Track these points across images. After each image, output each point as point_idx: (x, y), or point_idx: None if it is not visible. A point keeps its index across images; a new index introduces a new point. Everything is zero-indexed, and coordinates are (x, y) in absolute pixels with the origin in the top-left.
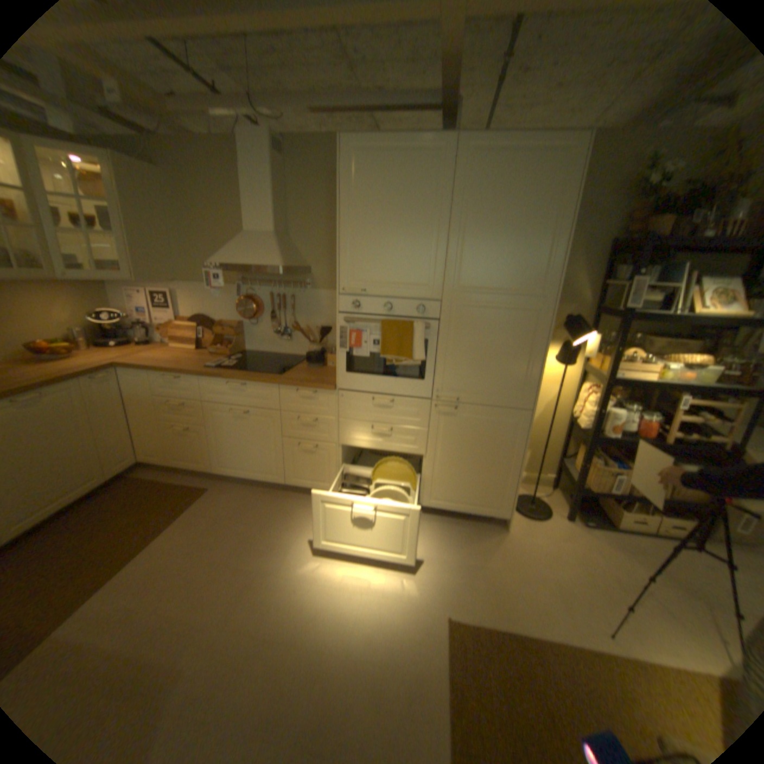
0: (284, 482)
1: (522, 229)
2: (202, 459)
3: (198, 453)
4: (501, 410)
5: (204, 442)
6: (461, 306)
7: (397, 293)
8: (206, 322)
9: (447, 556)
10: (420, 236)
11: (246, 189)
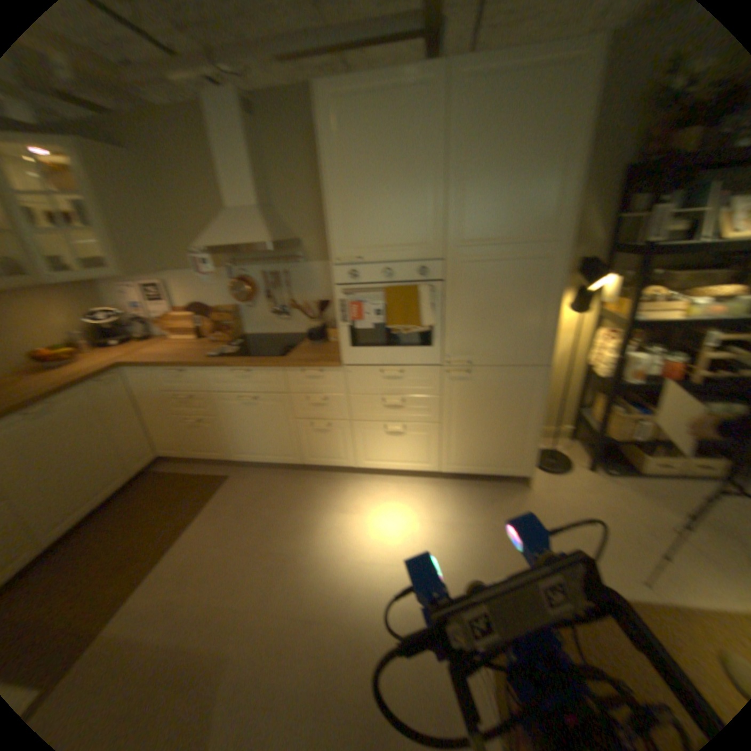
0: (299, 461)
1: (527, 164)
2: (215, 447)
3: (210, 442)
4: (514, 368)
5: (214, 431)
6: (464, 261)
7: (394, 255)
8: (197, 308)
9: (470, 519)
10: (412, 188)
11: (215, 158)
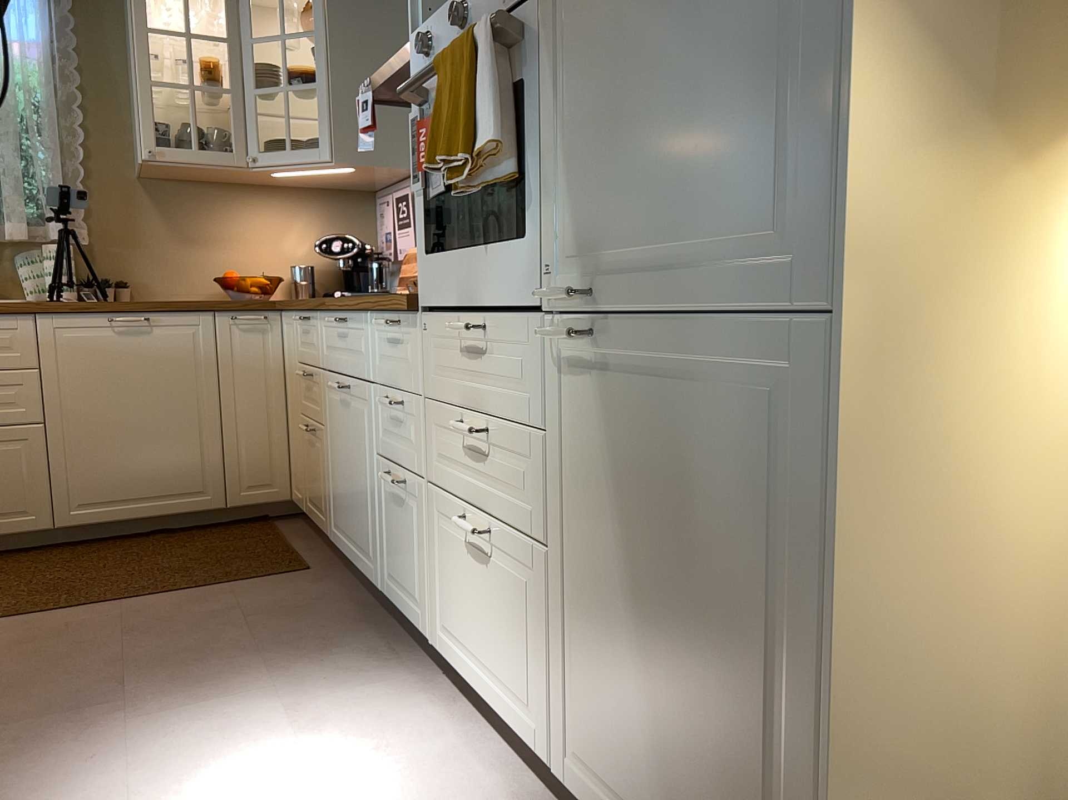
0: (380, 585)
1: None
2: (324, 501)
3: (321, 485)
4: (734, 334)
5: (324, 461)
6: None
7: None
8: None
9: None
10: None
11: None
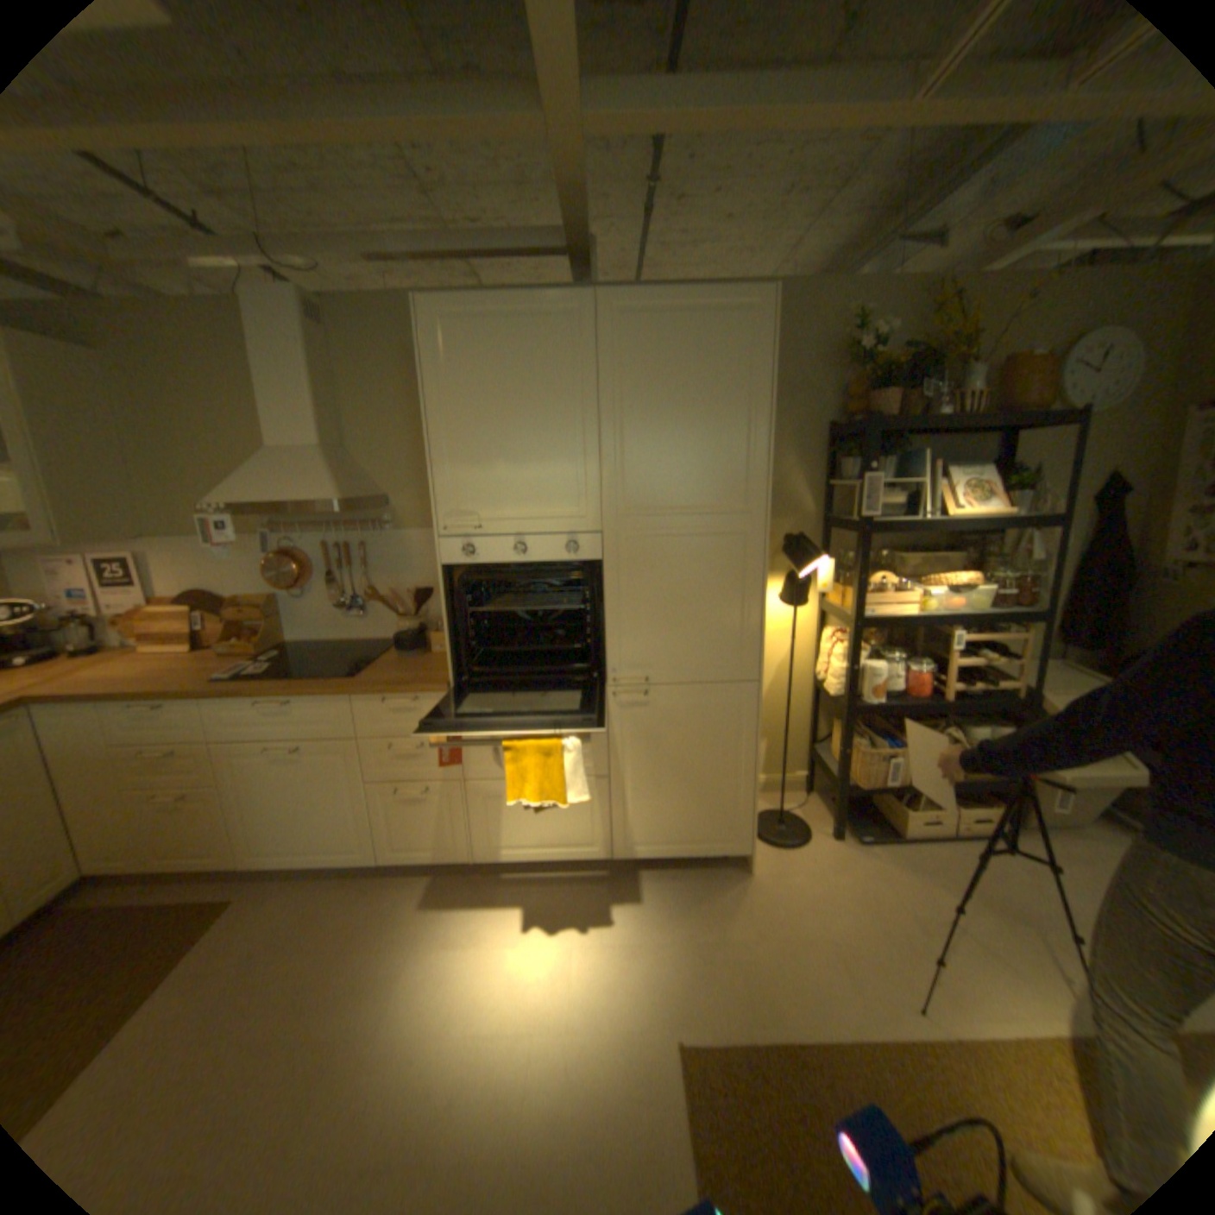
0: (374, 862)
1: (705, 419)
2: (216, 847)
3: (207, 837)
4: (713, 687)
5: (218, 816)
6: (633, 537)
7: (533, 526)
8: (207, 601)
9: (663, 936)
10: (557, 439)
11: (263, 379)
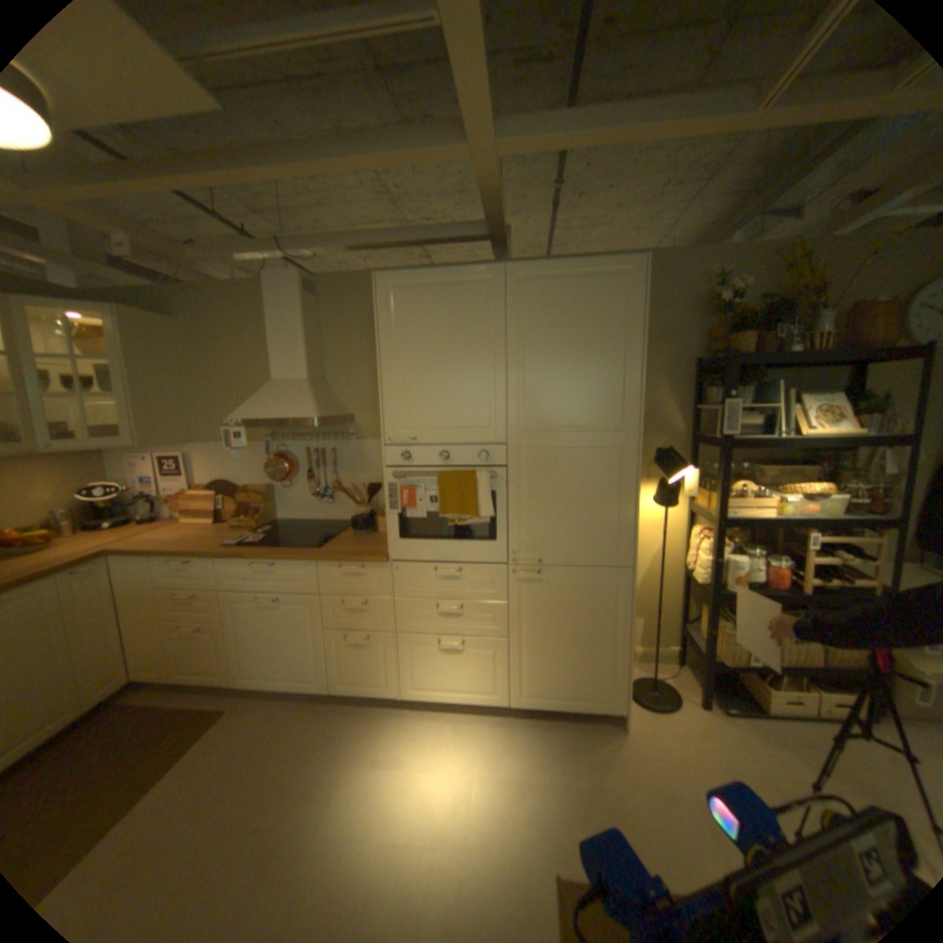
0: (327, 691)
1: (589, 357)
2: (217, 668)
3: (212, 660)
4: (595, 570)
5: (220, 645)
6: (530, 447)
7: (454, 438)
8: (227, 487)
9: (549, 778)
10: (474, 373)
11: (273, 333)
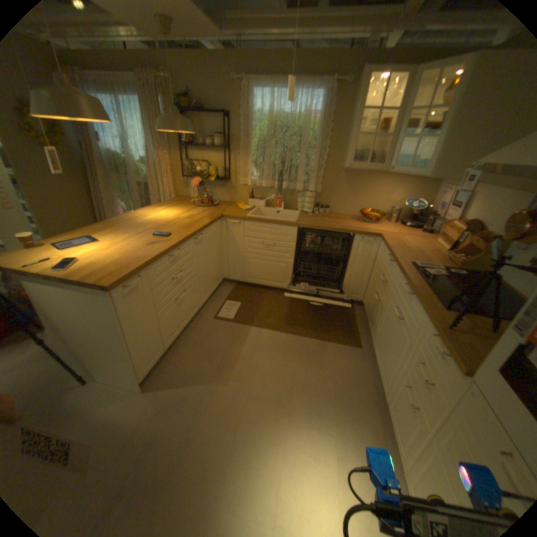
0: (388, 403)
1: None
2: (375, 328)
3: (376, 322)
4: None
5: (380, 318)
6: None
7: None
8: (478, 228)
9: None
10: None
11: None
